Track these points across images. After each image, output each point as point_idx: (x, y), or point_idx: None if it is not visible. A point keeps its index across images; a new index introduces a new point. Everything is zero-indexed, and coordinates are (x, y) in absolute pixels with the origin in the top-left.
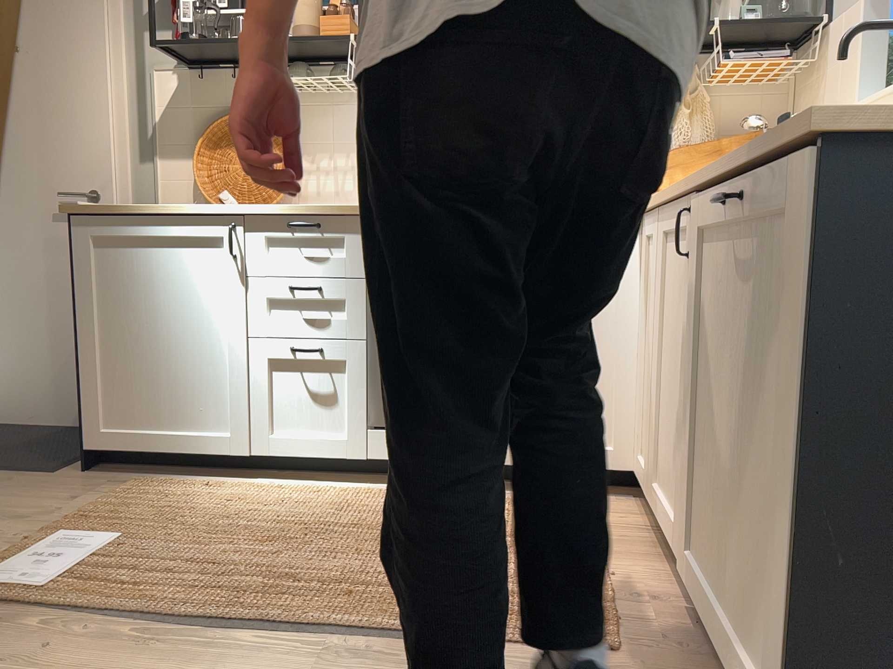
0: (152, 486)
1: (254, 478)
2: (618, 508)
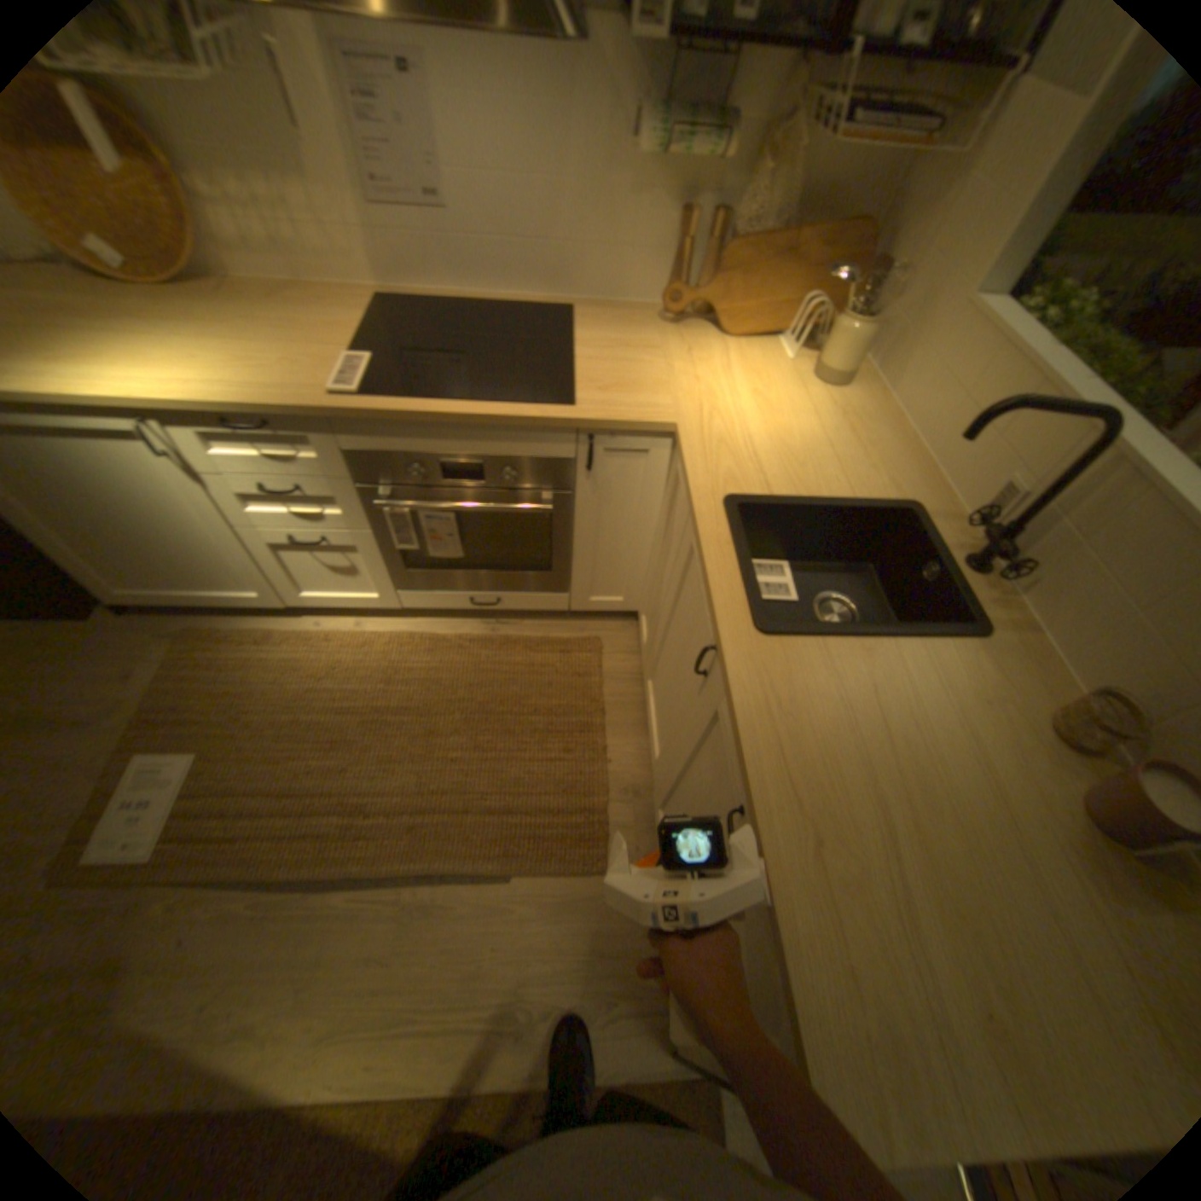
0: (197, 649)
1: (296, 615)
2: (619, 641)
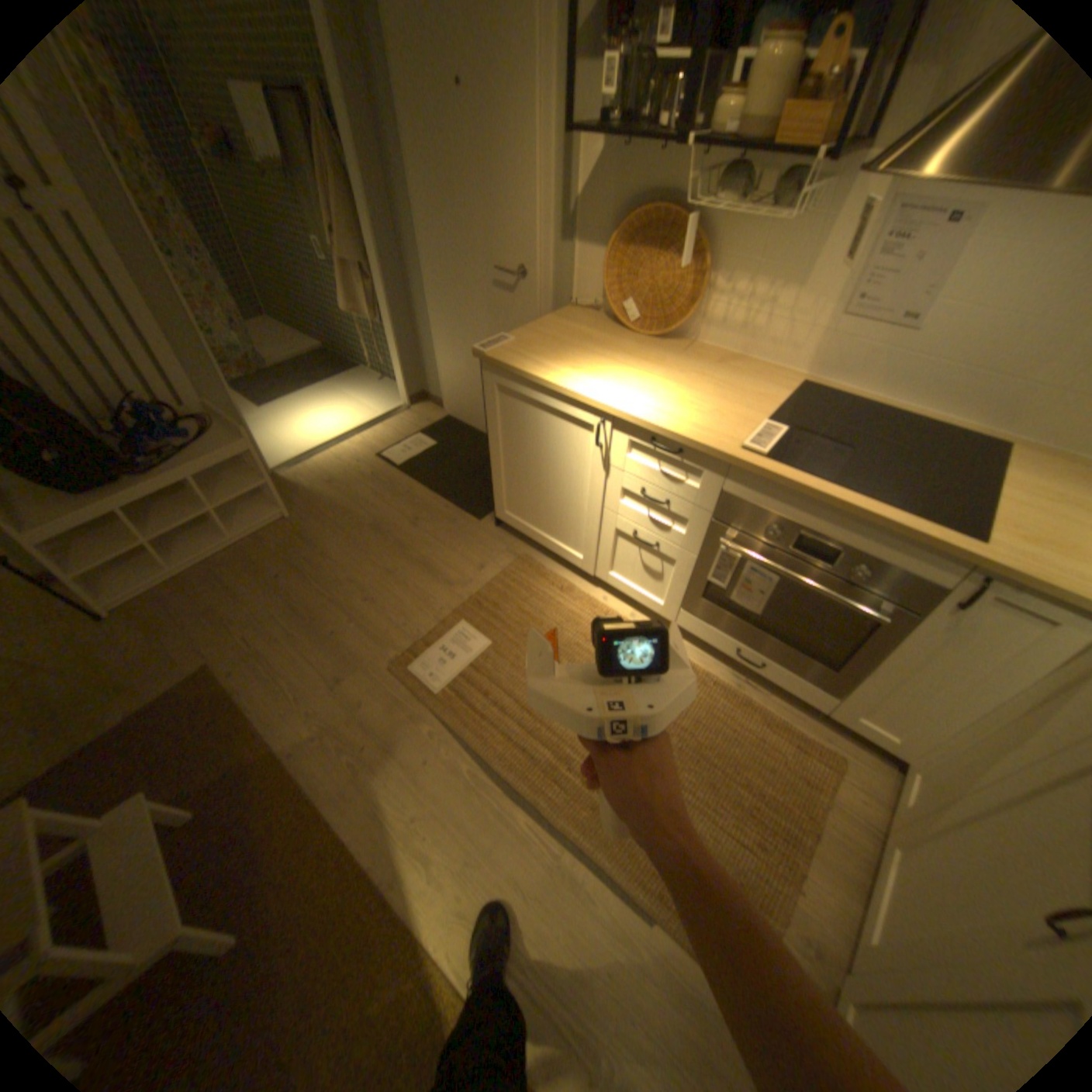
0: (528, 572)
1: (597, 584)
2: (870, 781)
